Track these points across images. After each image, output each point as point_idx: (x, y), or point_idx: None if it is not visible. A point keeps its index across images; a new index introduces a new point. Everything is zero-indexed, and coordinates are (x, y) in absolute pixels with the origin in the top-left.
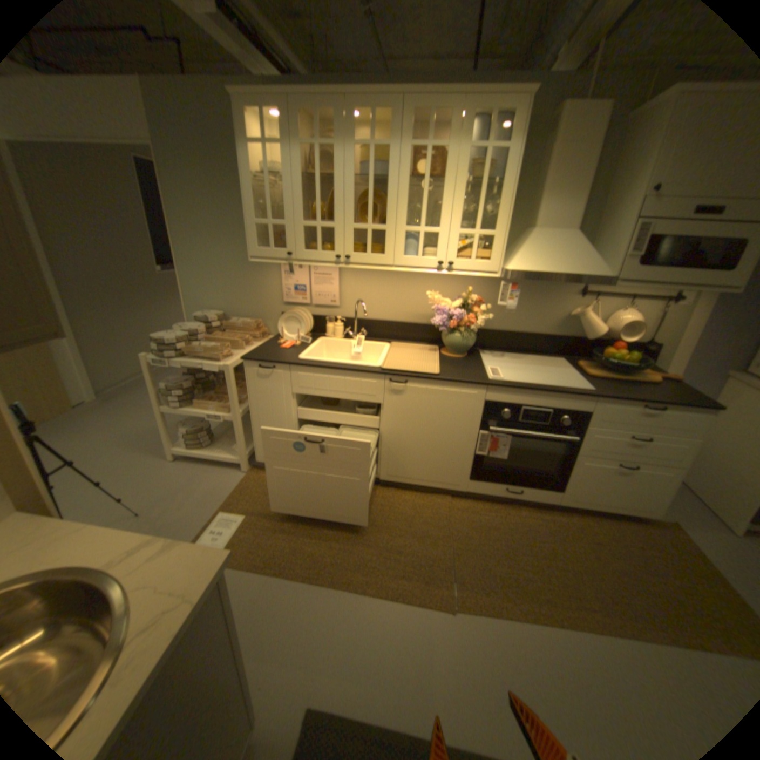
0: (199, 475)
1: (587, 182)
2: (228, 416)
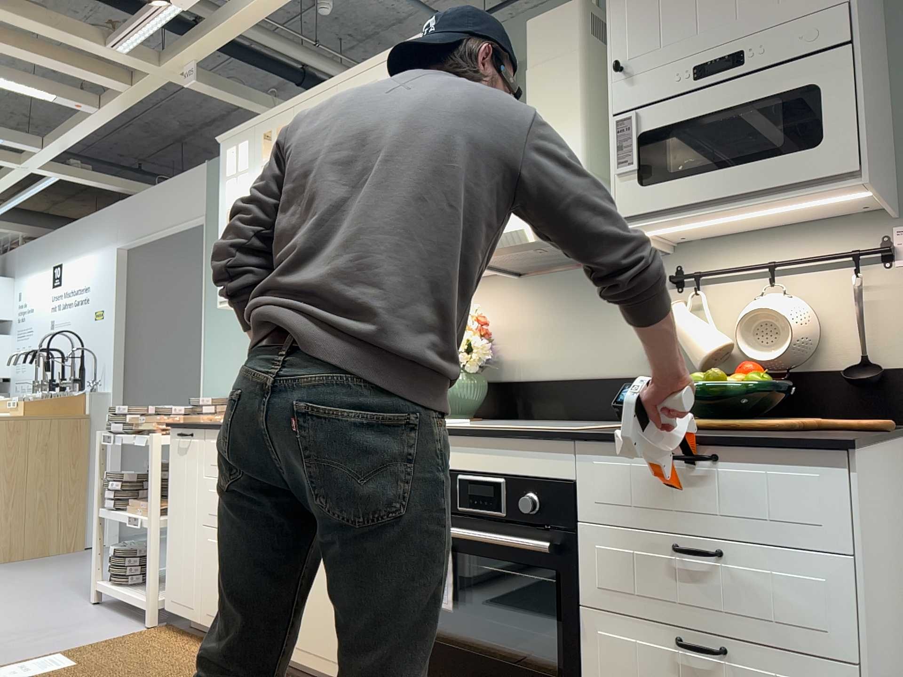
0: (99, 620)
1: (575, 103)
2: (147, 519)
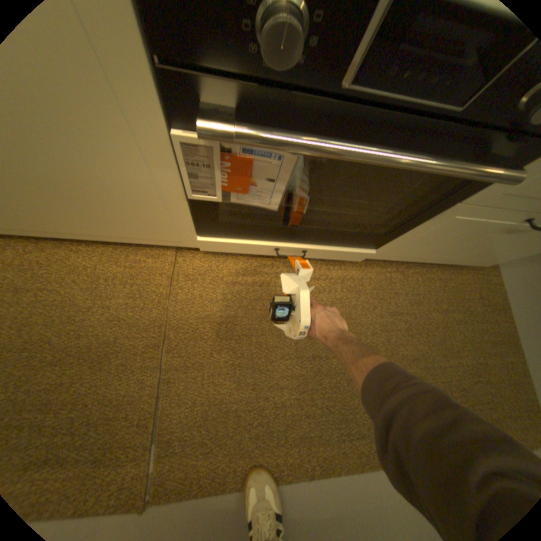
0: None
1: None
2: None
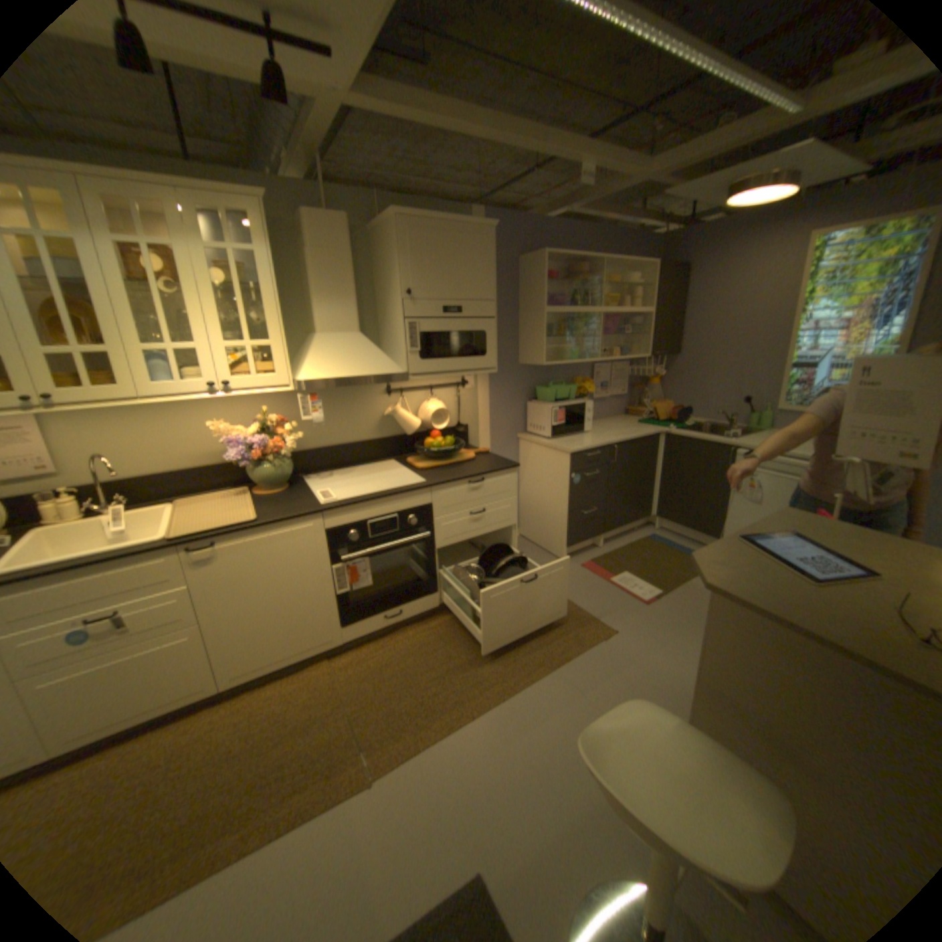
0: None
1: (350, 287)
2: None
